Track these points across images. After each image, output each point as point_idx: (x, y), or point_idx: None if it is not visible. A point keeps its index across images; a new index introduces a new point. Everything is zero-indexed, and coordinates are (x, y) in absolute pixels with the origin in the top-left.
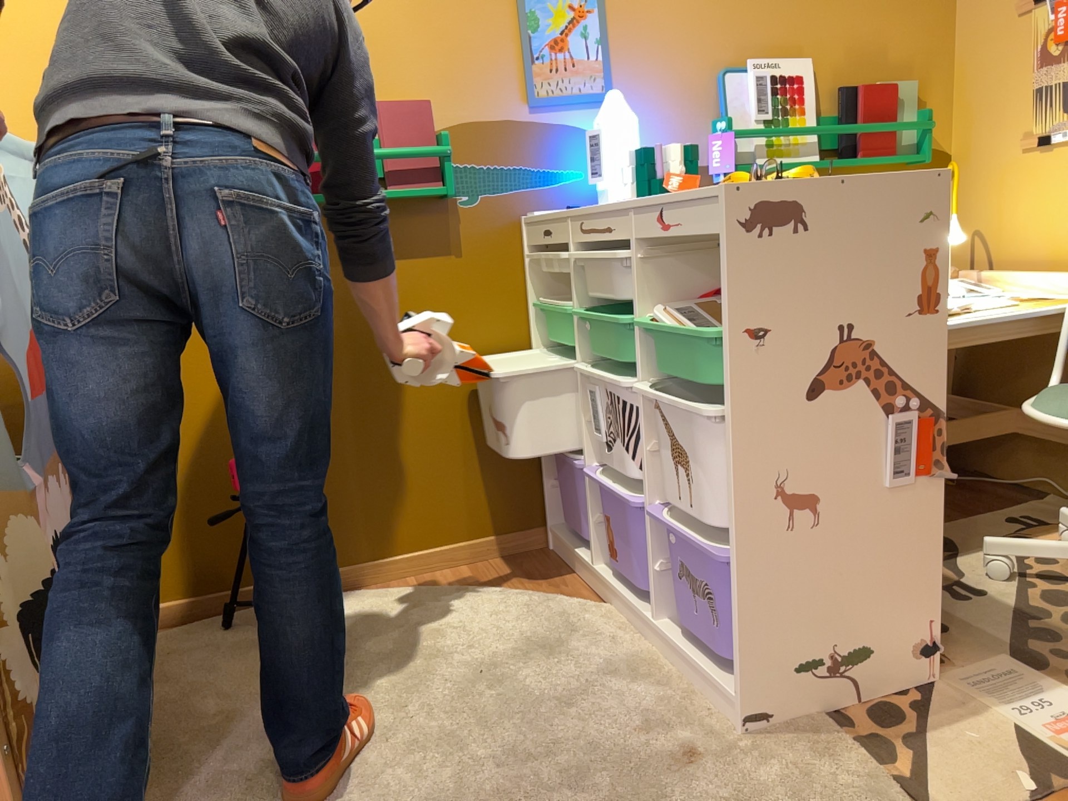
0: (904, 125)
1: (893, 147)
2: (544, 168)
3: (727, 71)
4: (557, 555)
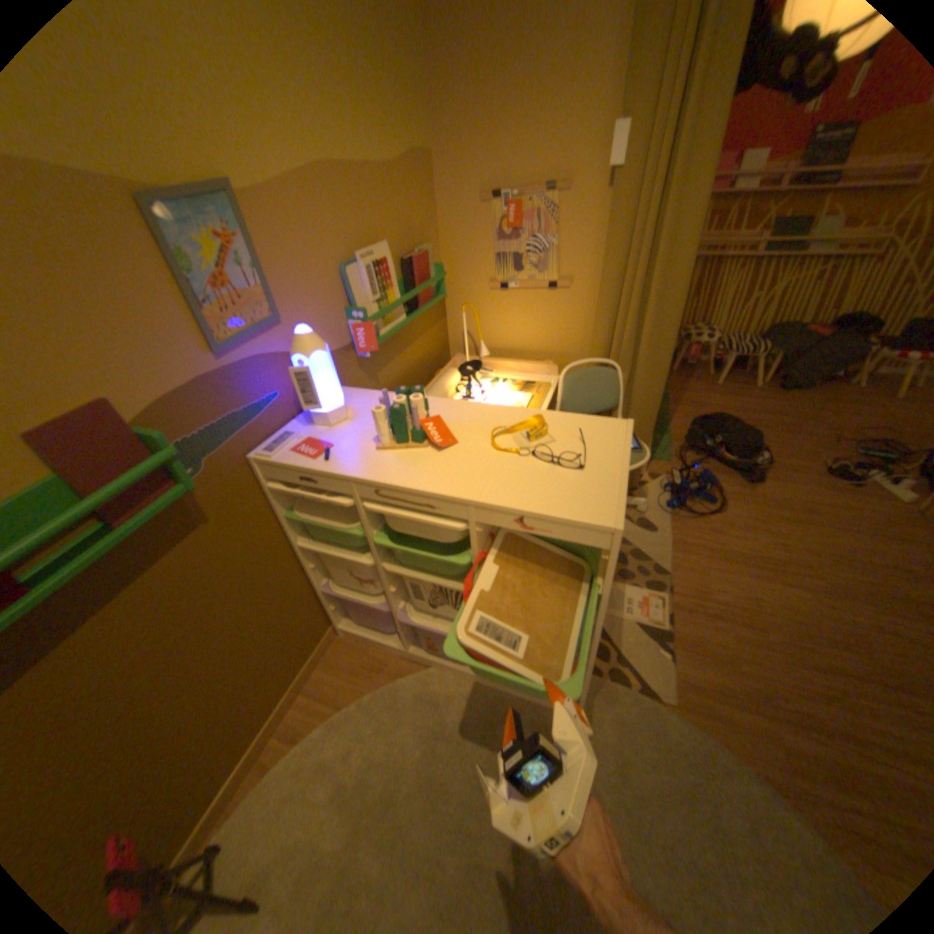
0: (437, 279)
1: (431, 293)
2: (248, 404)
3: (346, 265)
4: (352, 640)
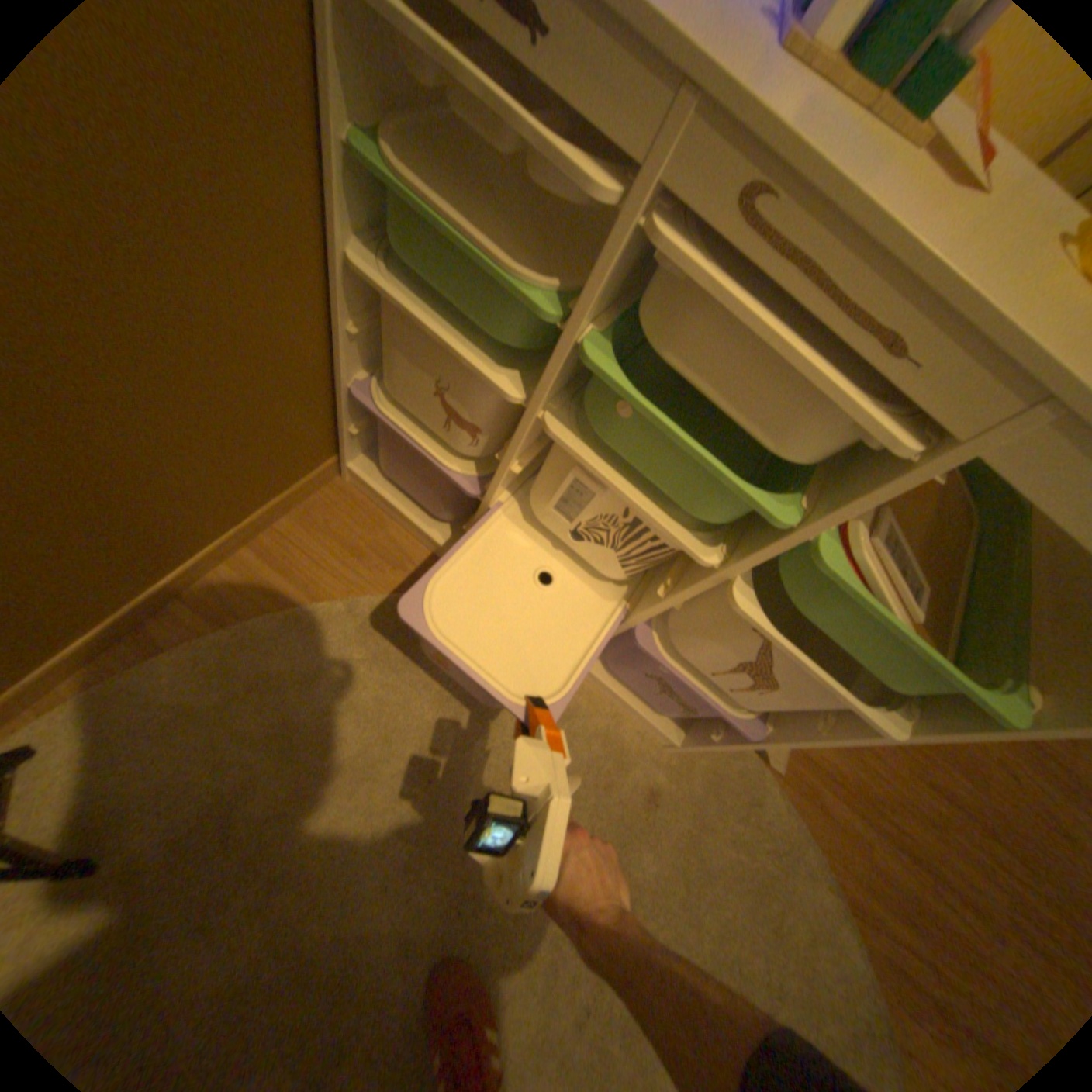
0: None
1: None
2: None
3: None
4: (366, 496)
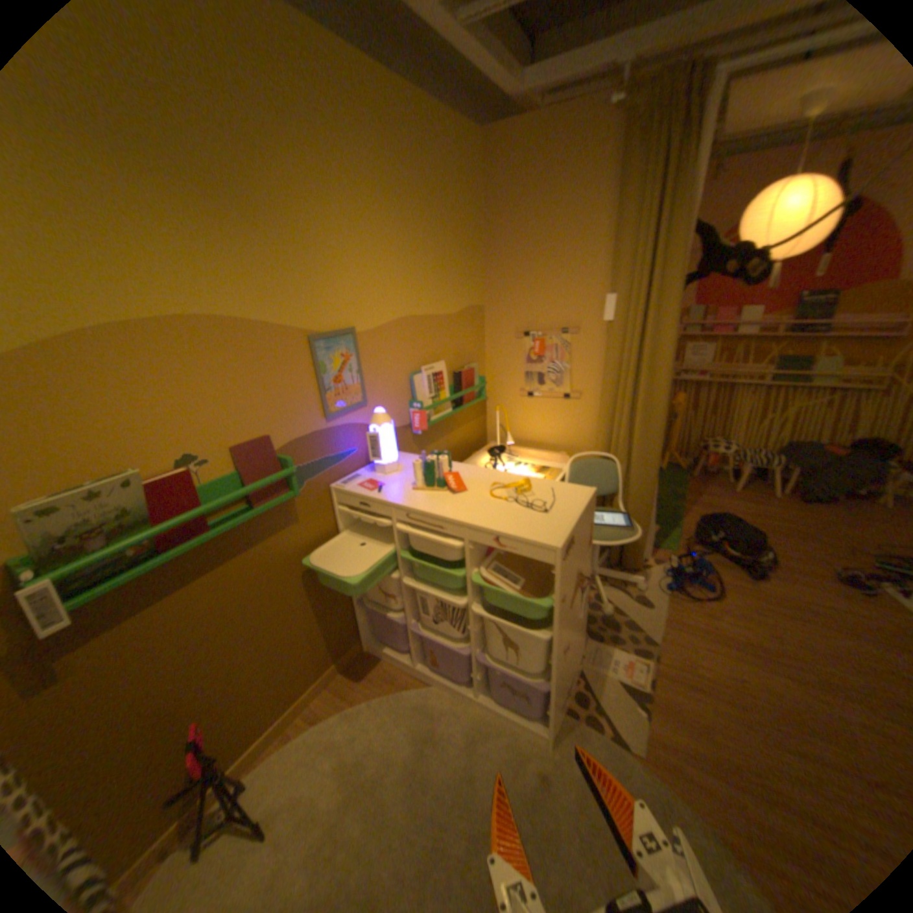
0: (479, 387)
1: (474, 396)
2: (338, 453)
3: (414, 374)
4: (374, 655)
